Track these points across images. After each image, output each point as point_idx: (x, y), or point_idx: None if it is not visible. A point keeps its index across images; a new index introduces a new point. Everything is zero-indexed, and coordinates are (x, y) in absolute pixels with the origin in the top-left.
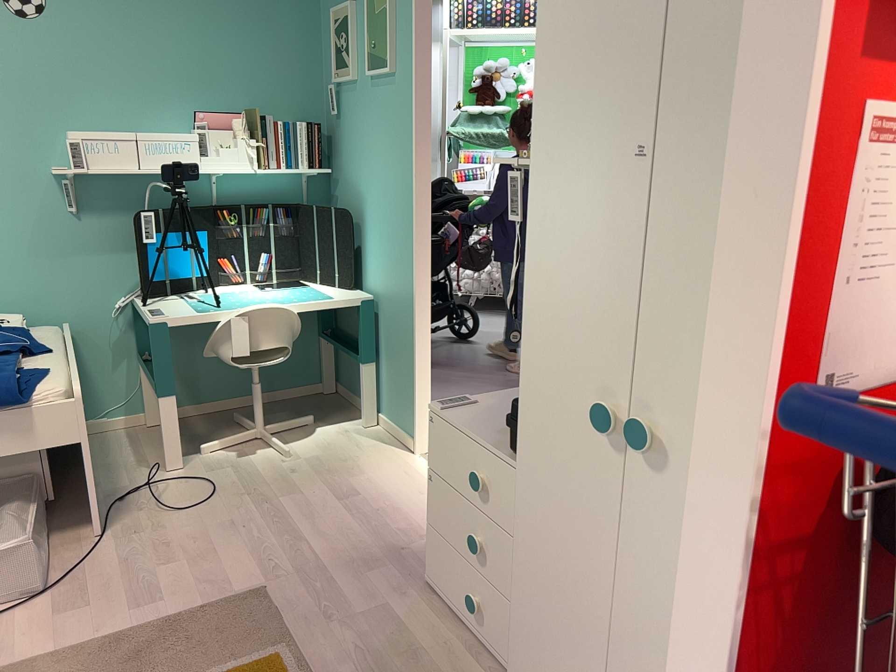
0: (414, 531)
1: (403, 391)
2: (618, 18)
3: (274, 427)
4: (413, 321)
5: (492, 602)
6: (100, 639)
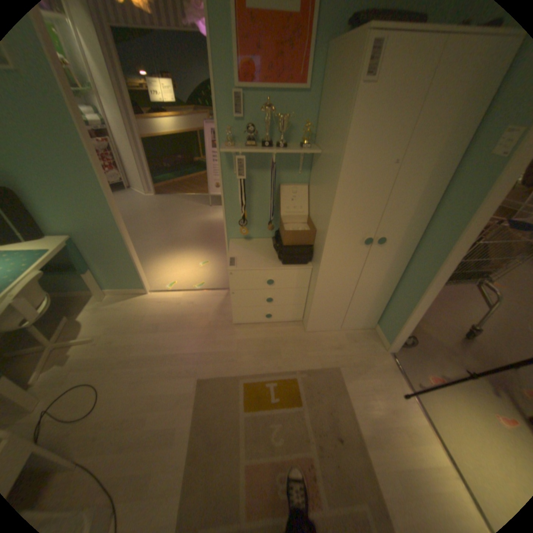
0: (201, 316)
1: (123, 273)
2: (397, 116)
3: (48, 338)
4: (121, 239)
5: (276, 310)
6: (186, 465)
